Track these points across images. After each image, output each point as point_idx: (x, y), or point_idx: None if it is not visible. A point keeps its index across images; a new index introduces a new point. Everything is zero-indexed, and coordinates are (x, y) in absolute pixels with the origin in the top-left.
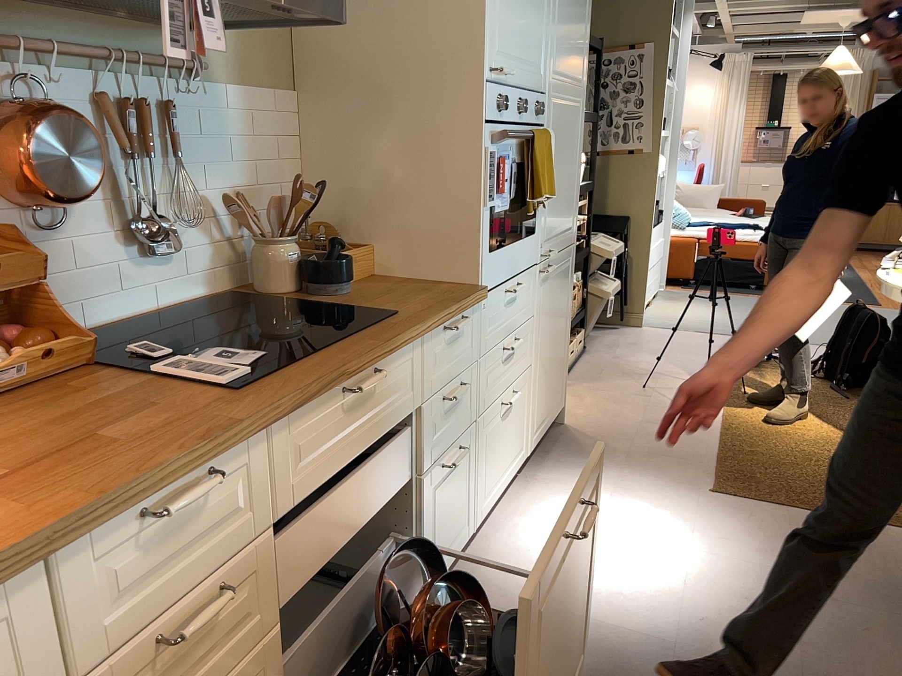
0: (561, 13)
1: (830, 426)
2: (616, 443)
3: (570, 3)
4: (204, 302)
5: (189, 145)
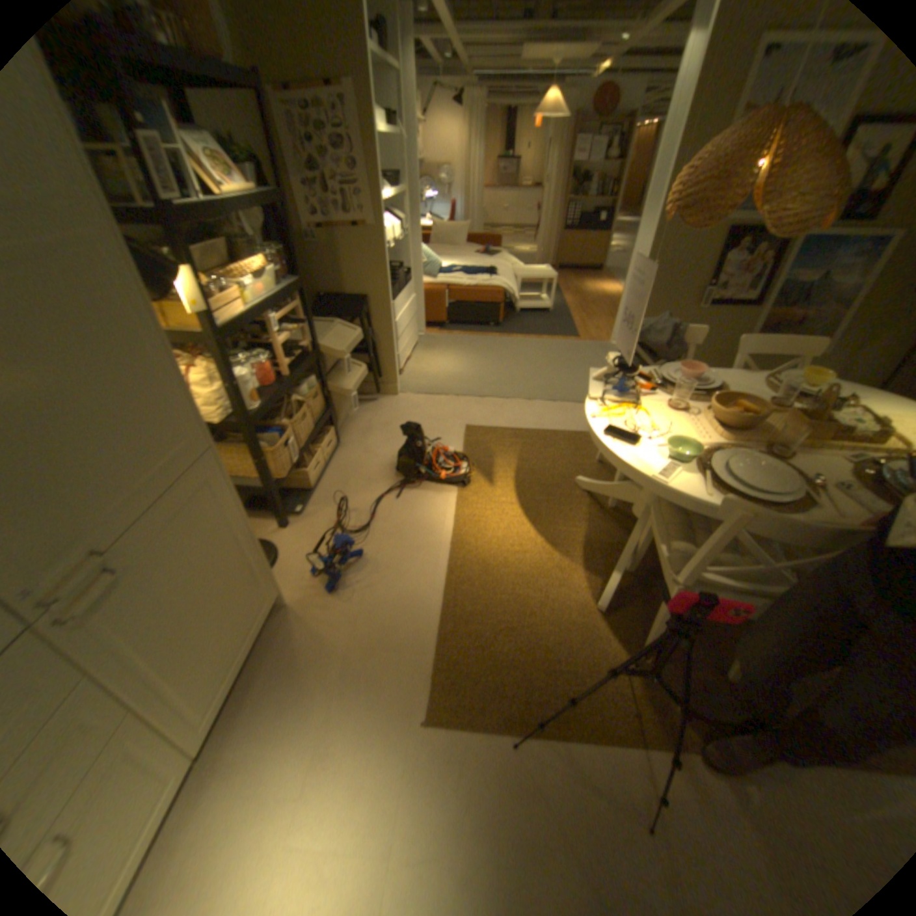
0: None
1: (545, 539)
2: (338, 636)
3: None
4: None
5: None
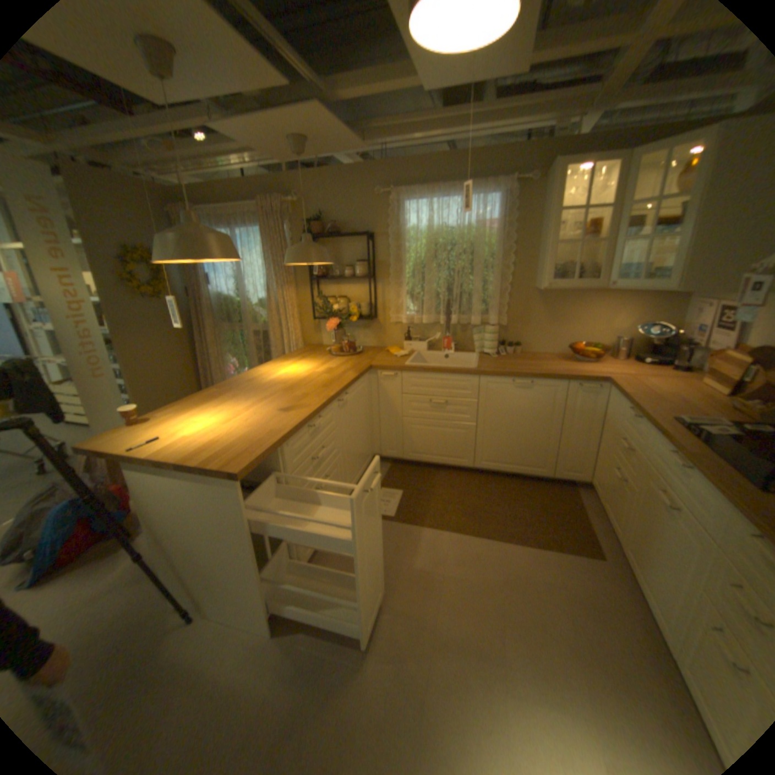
0: None
1: None
2: None
3: None
4: None
5: None
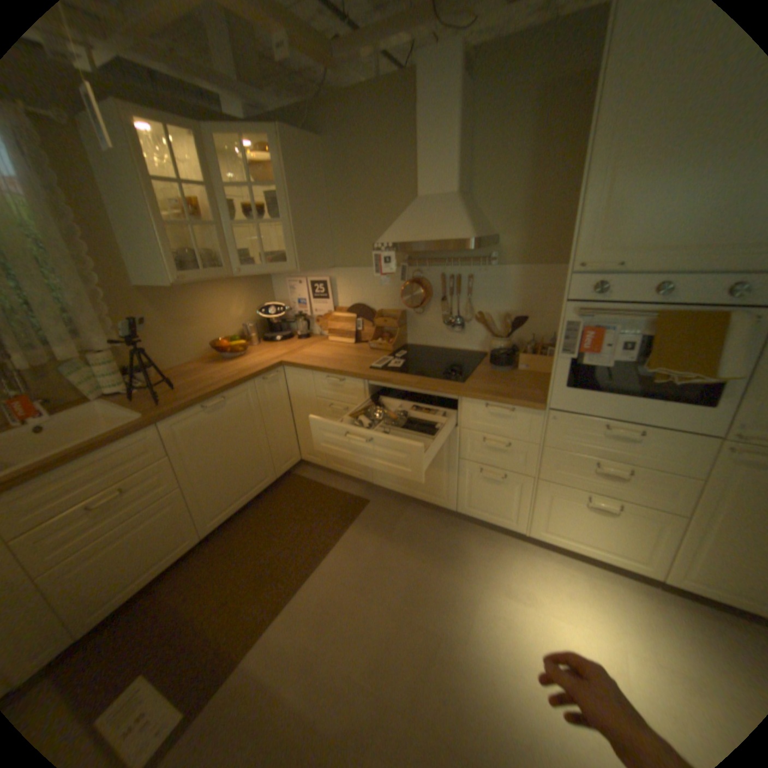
0: None
1: None
2: None
3: None
4: (475, 353)
5: (481, 291)
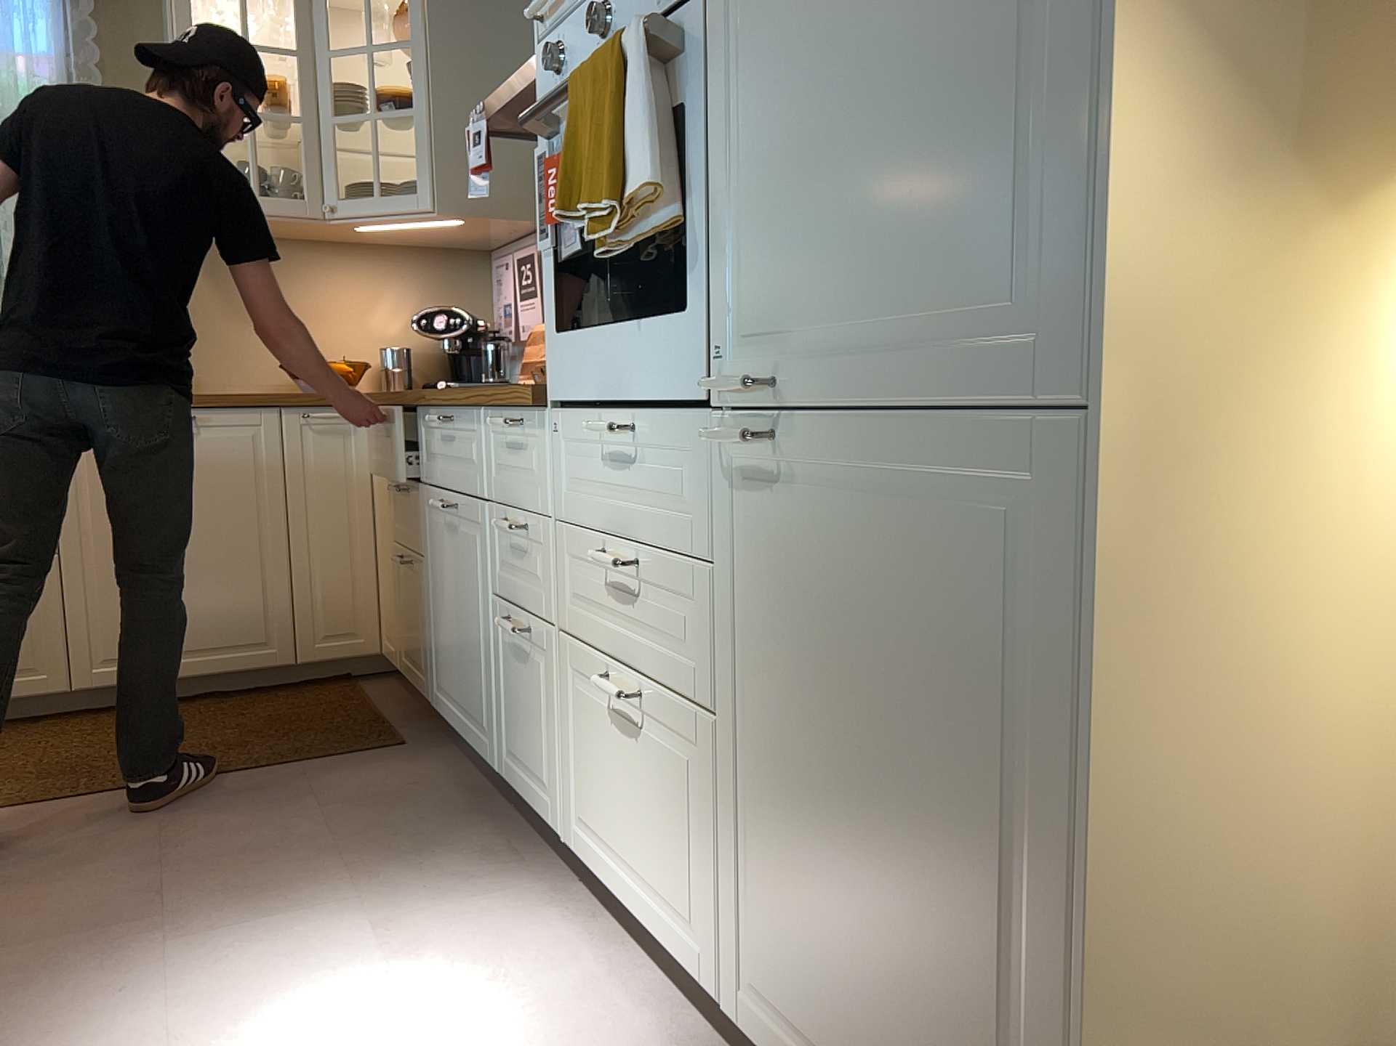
0: None
1: None
2: None
3: None
4: None
5: None
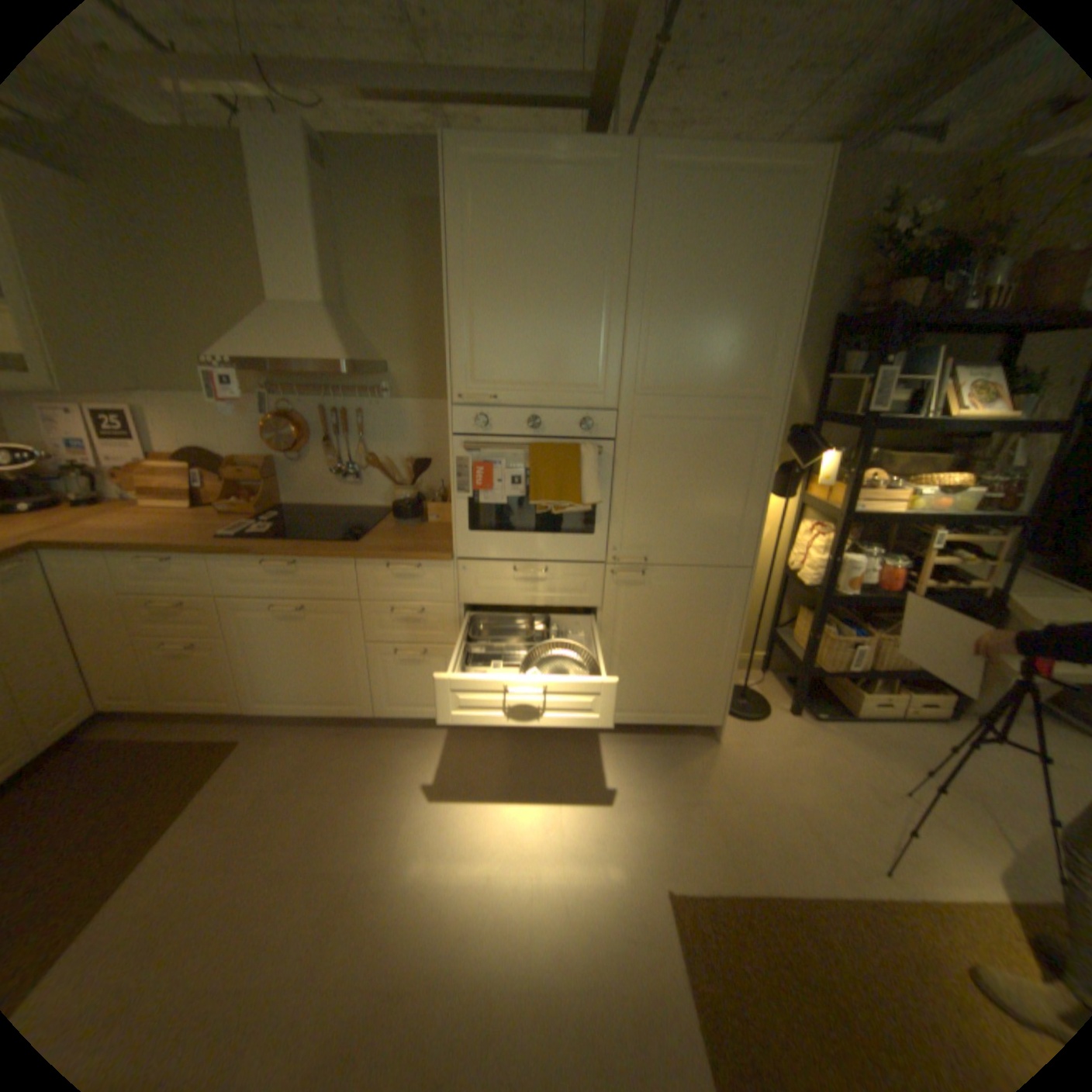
0: (659, 325)
1: None
2: (716, 792)
3: (694, 310)
4: (380, 511)
5: (375, 431)
